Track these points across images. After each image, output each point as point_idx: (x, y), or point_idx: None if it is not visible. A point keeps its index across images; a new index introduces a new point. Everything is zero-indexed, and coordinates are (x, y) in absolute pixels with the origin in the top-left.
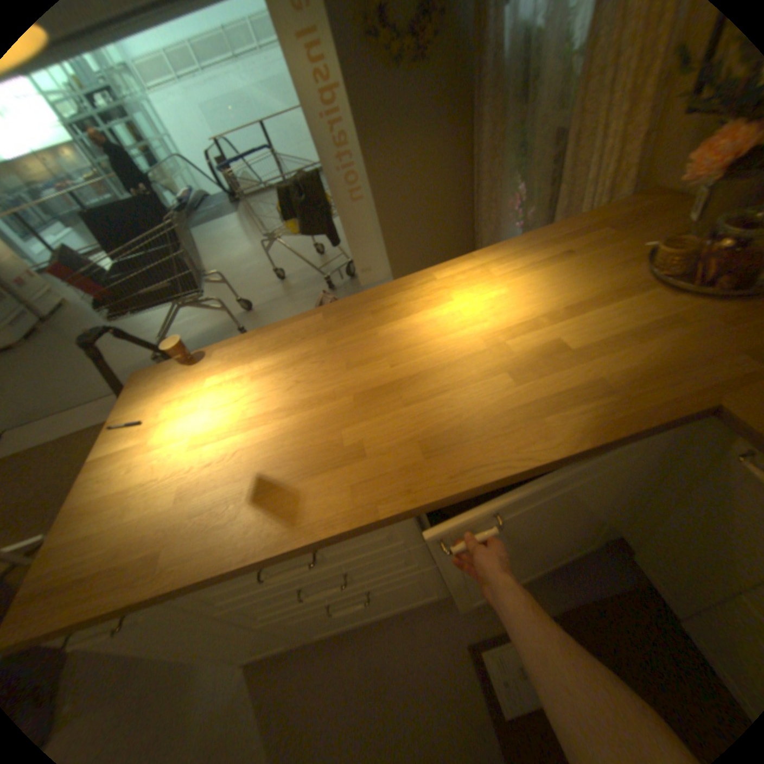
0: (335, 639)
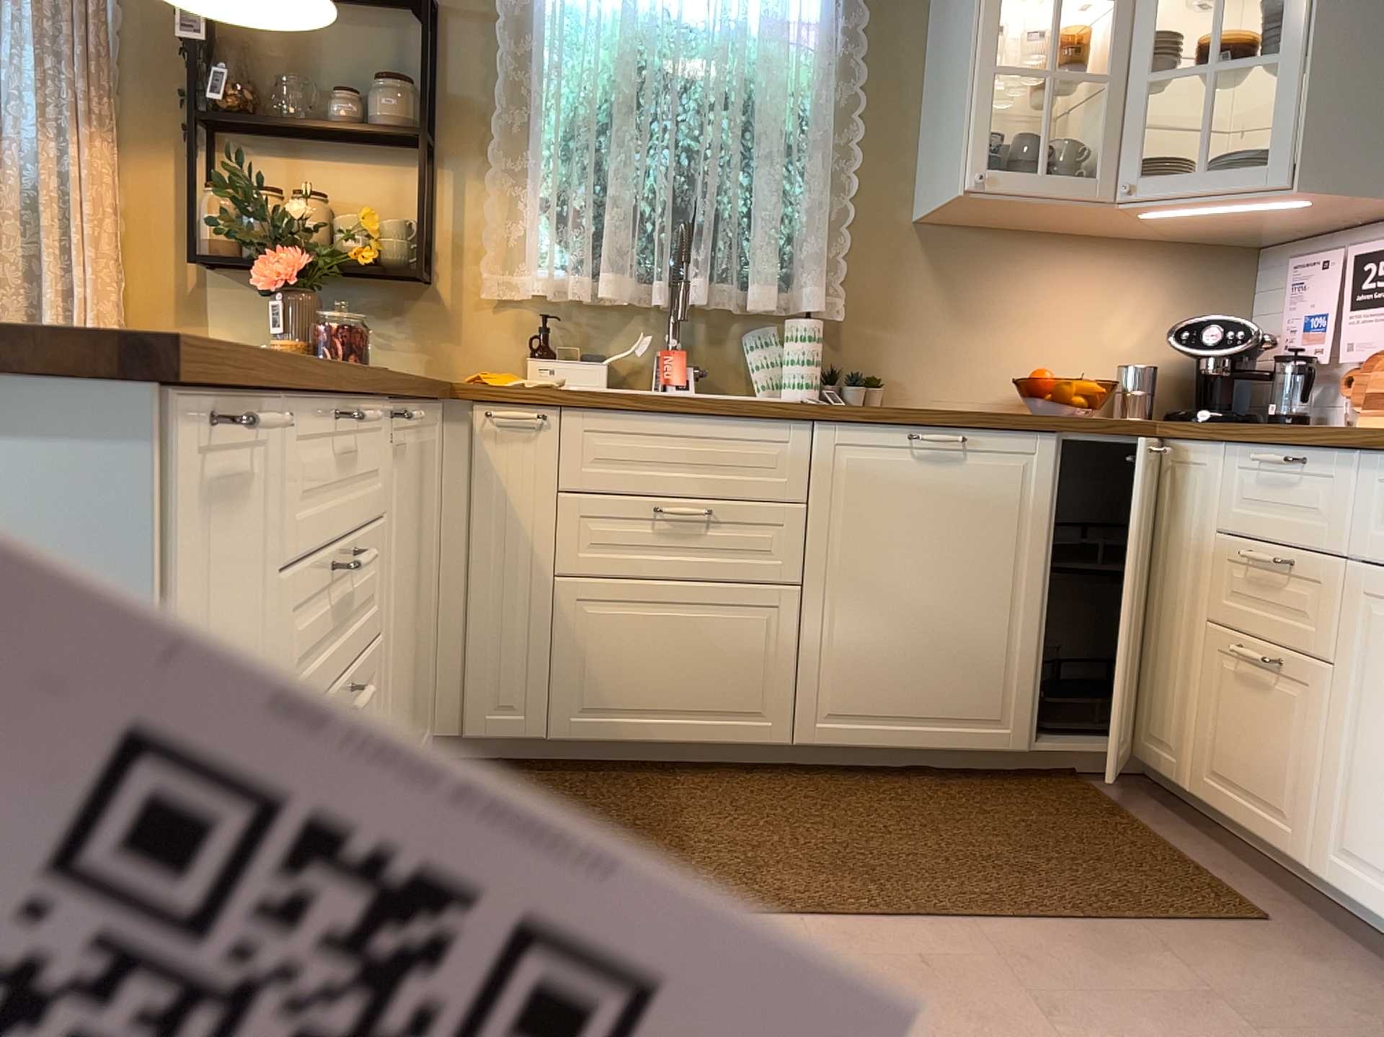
0: None
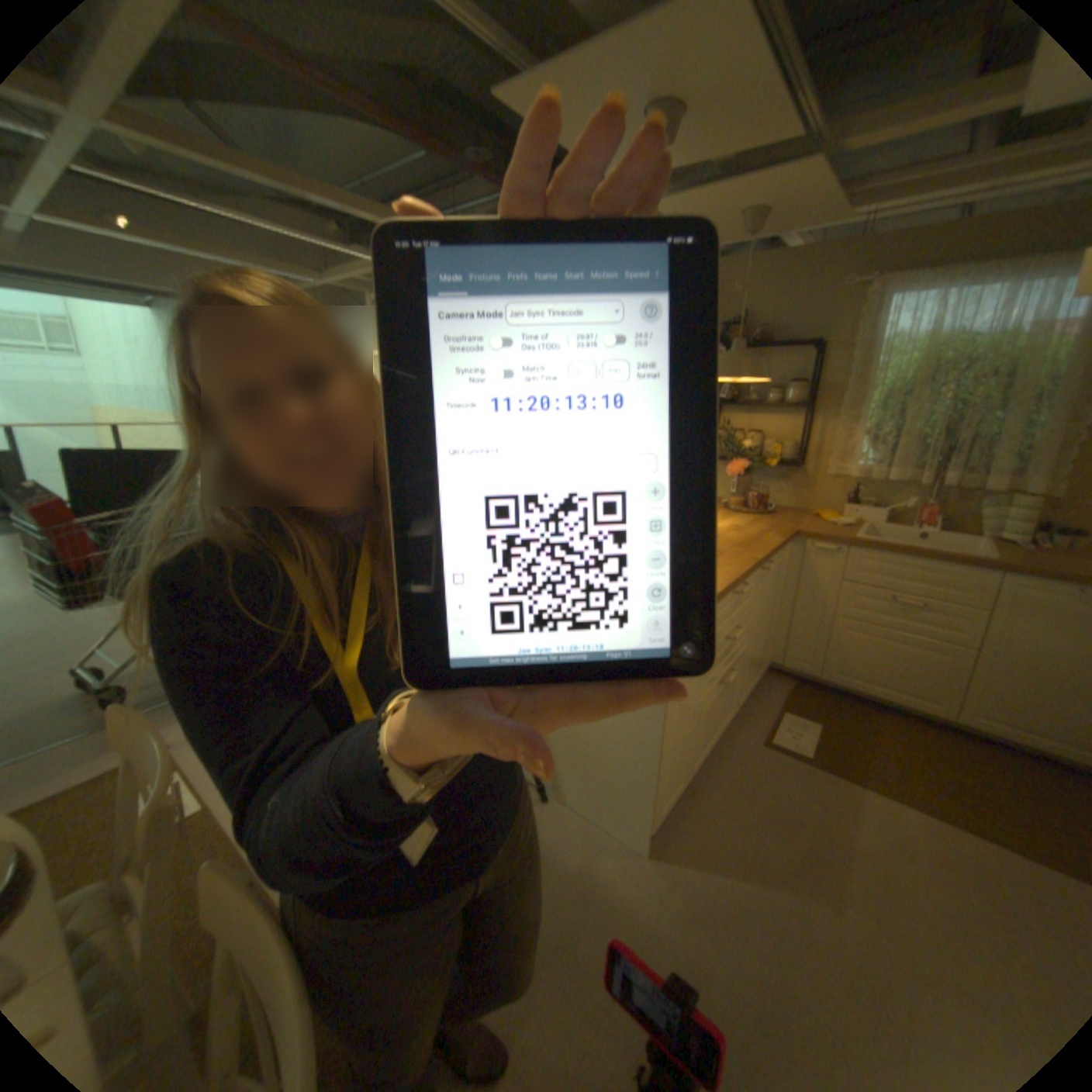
0: (691, 791)
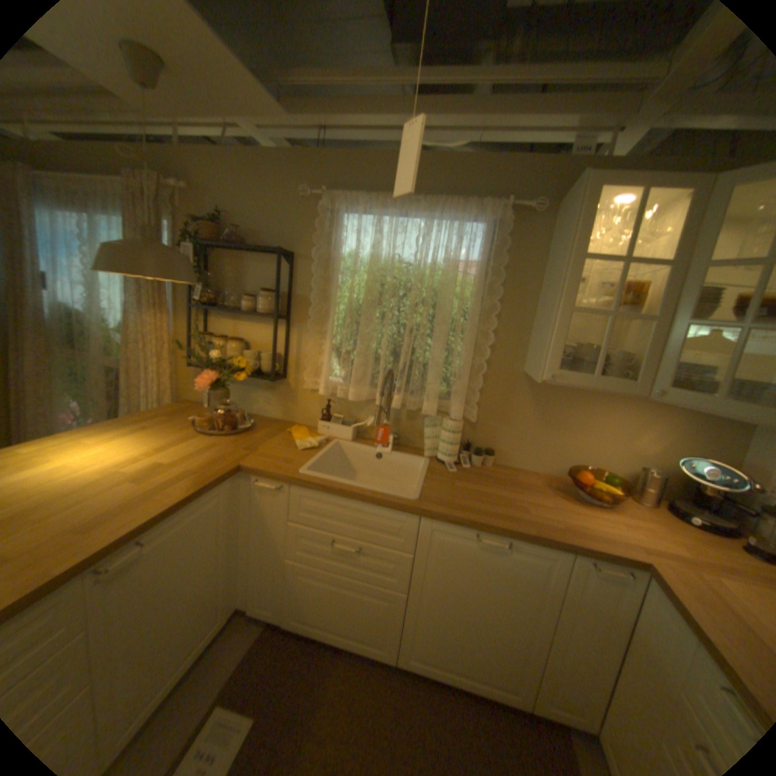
0: None
